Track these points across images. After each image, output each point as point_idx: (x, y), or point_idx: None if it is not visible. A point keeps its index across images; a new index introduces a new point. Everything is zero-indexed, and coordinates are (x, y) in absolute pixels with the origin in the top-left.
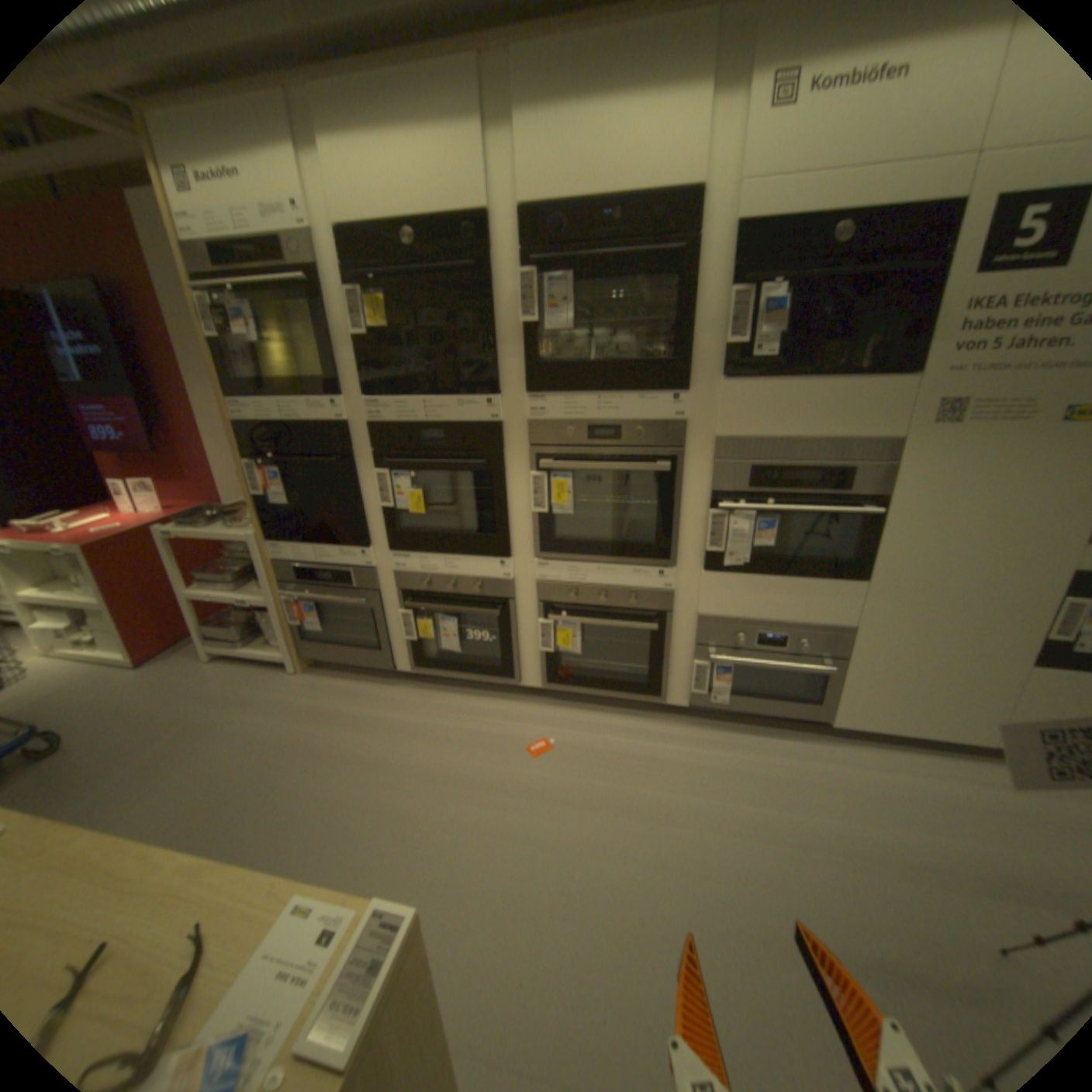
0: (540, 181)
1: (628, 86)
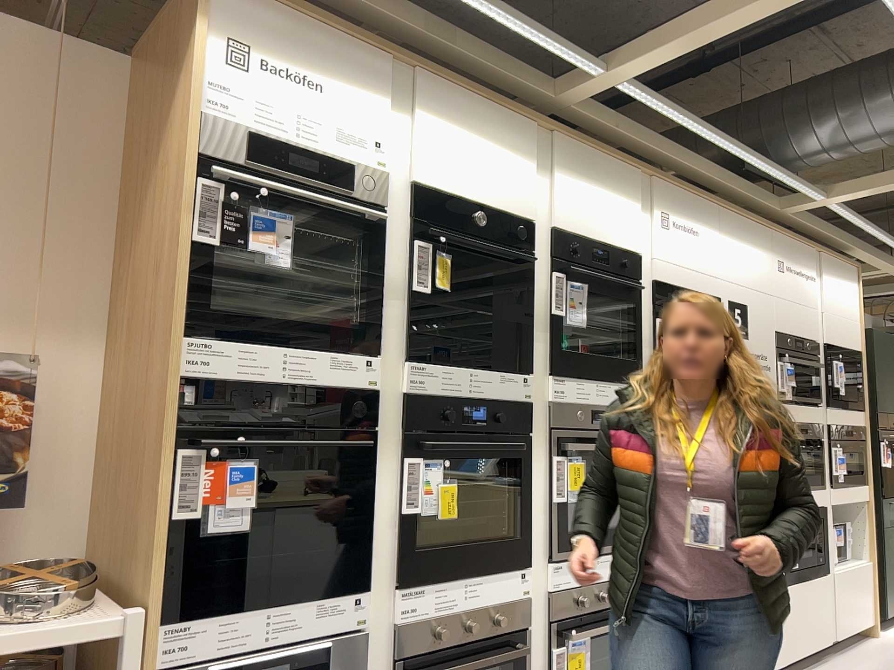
0: (563, 221)
1: (602, 191)
